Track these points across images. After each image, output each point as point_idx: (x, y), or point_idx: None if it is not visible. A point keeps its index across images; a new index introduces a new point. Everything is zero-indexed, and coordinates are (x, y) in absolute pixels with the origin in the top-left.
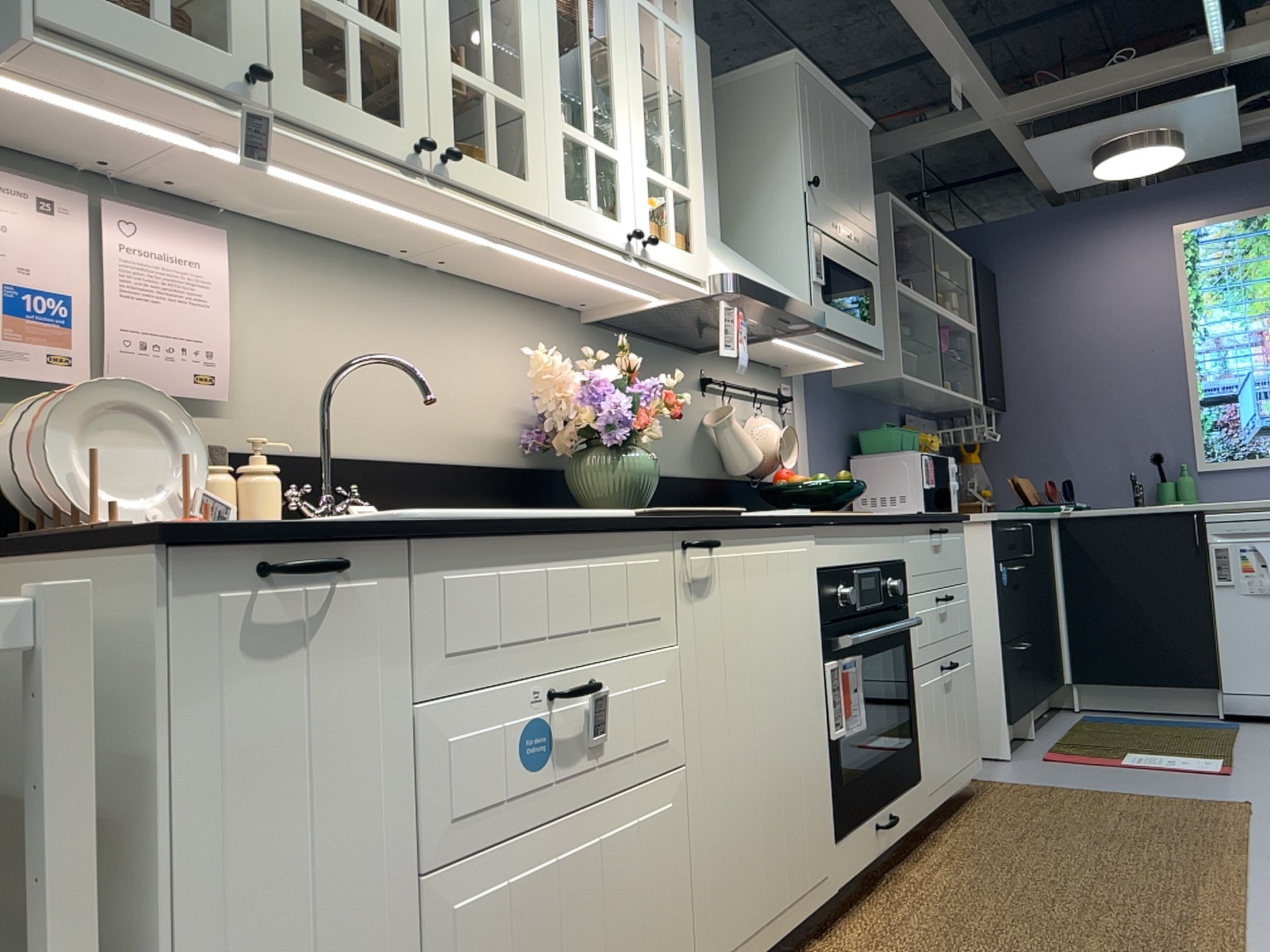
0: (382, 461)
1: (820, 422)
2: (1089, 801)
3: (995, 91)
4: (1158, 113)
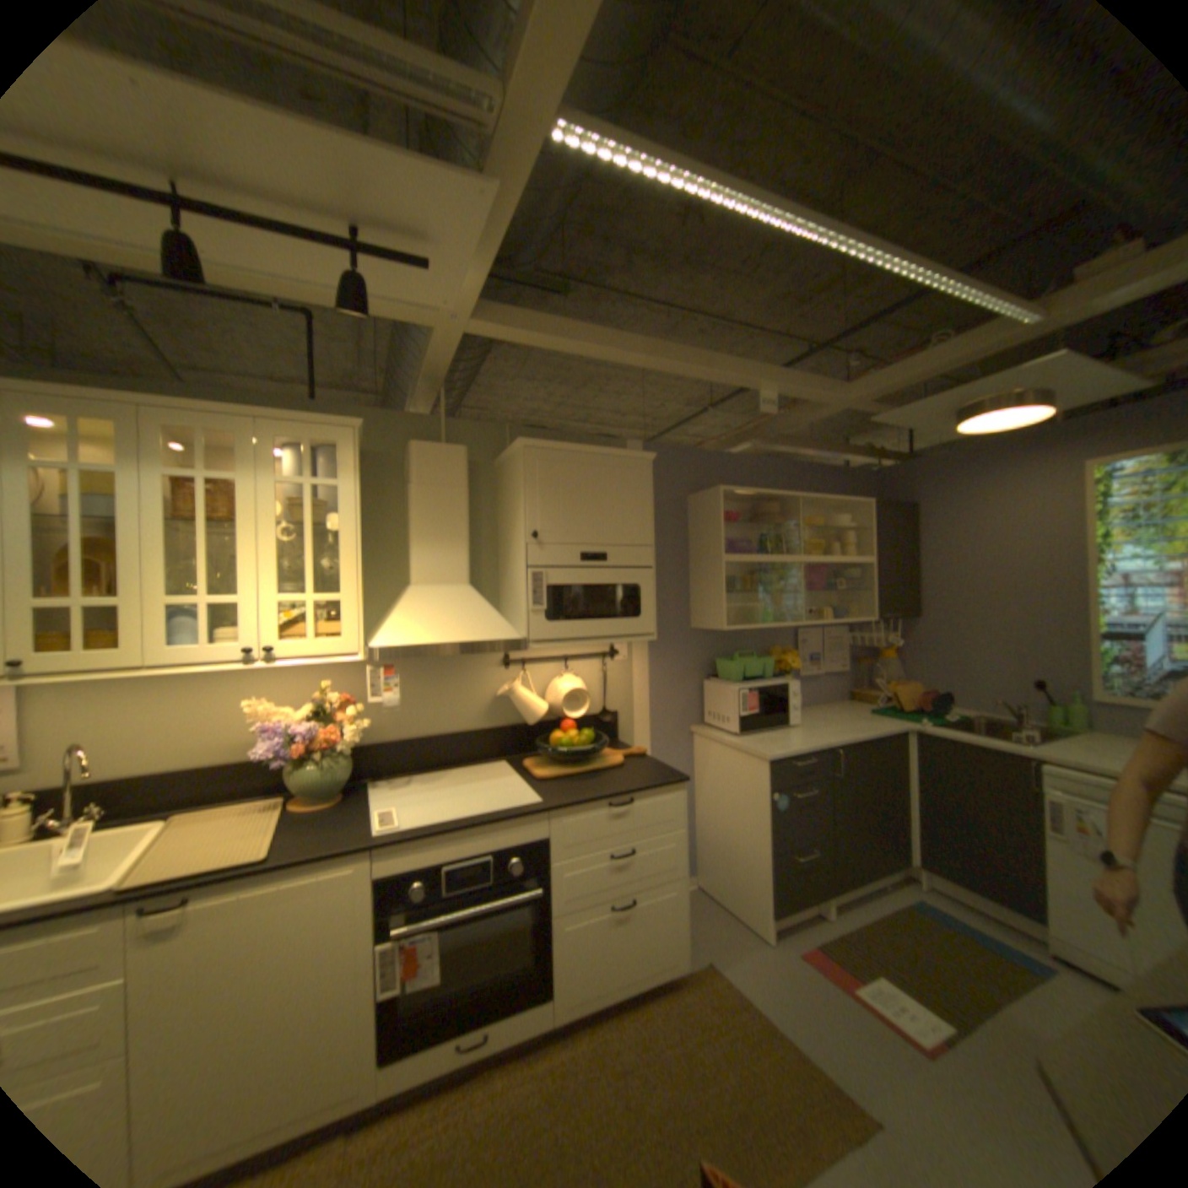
0: (153, 774)
1: (664, 658)
2: (745, 1044)
3: (823, 385)
4: (988, 382)
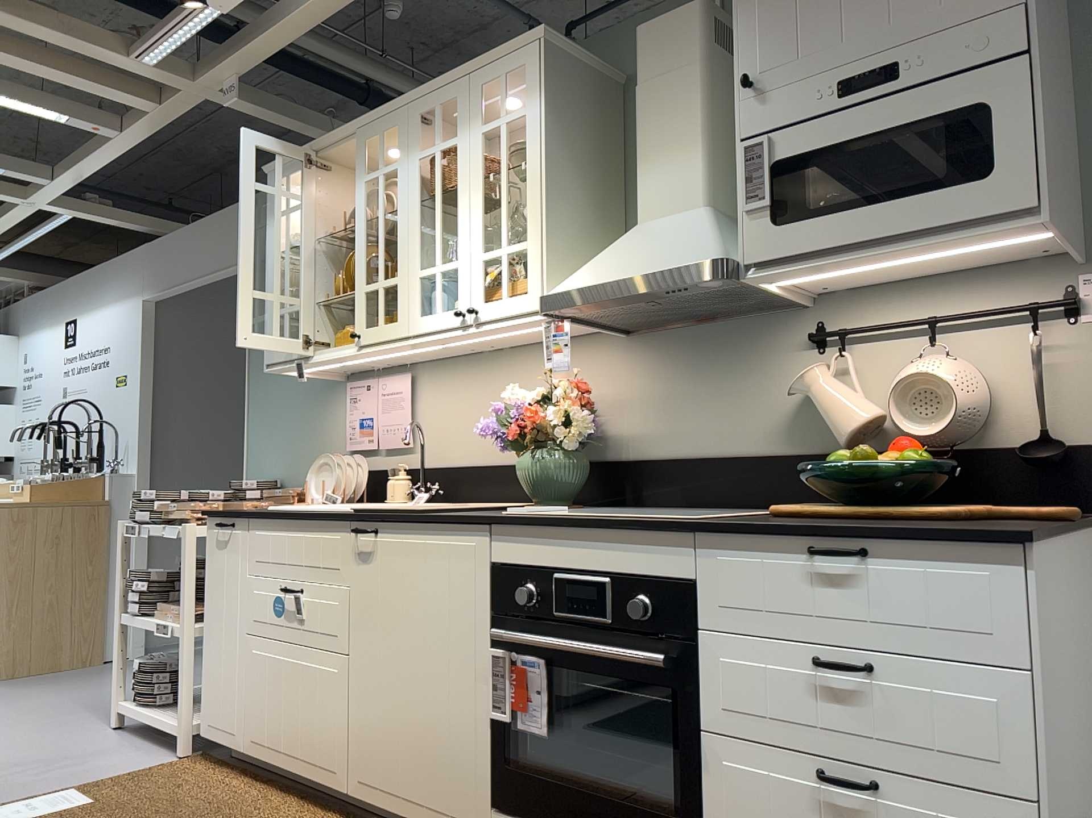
0: (472, 466)
1: None
2: None
3: None
4: None
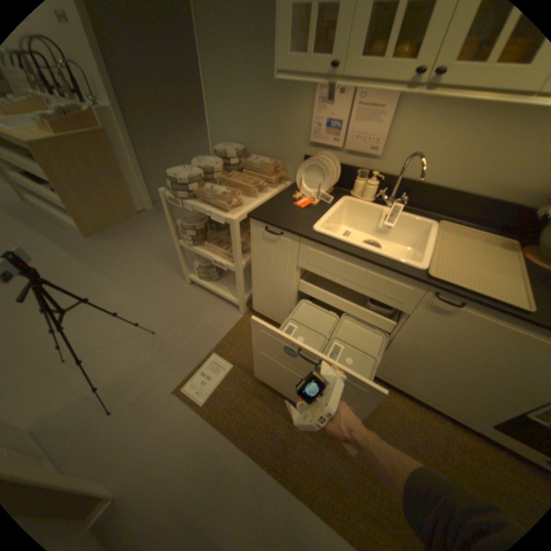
0: (440, 186)
1: None
2: None
3: None
4: None
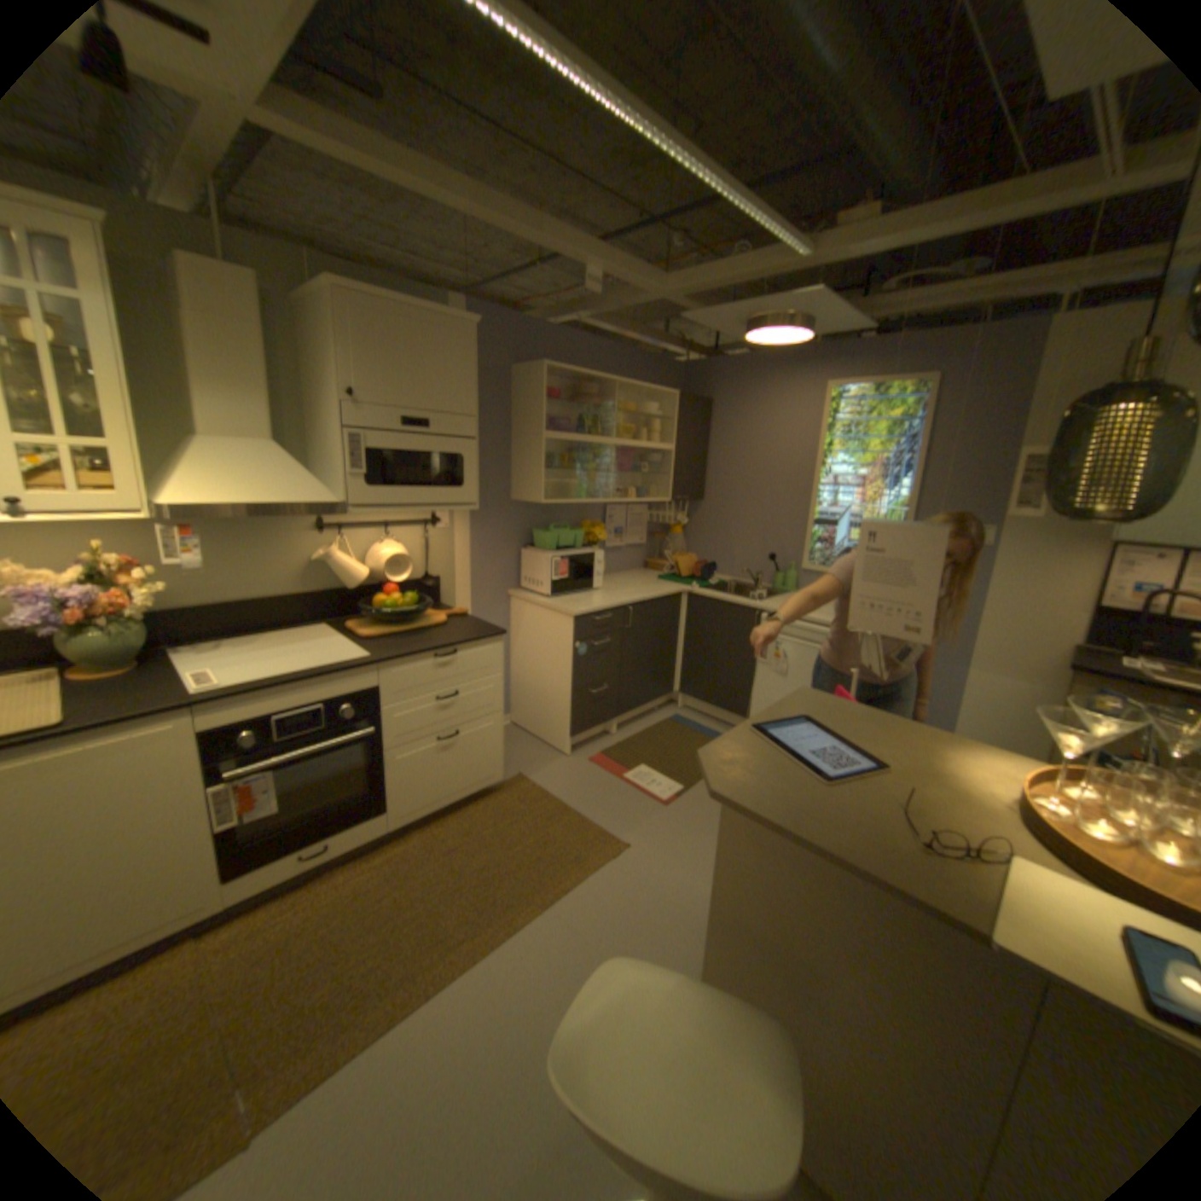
0: None
1: (486, 528)
2: (544, 818)
3: (645, 272)
4: (771, 302)
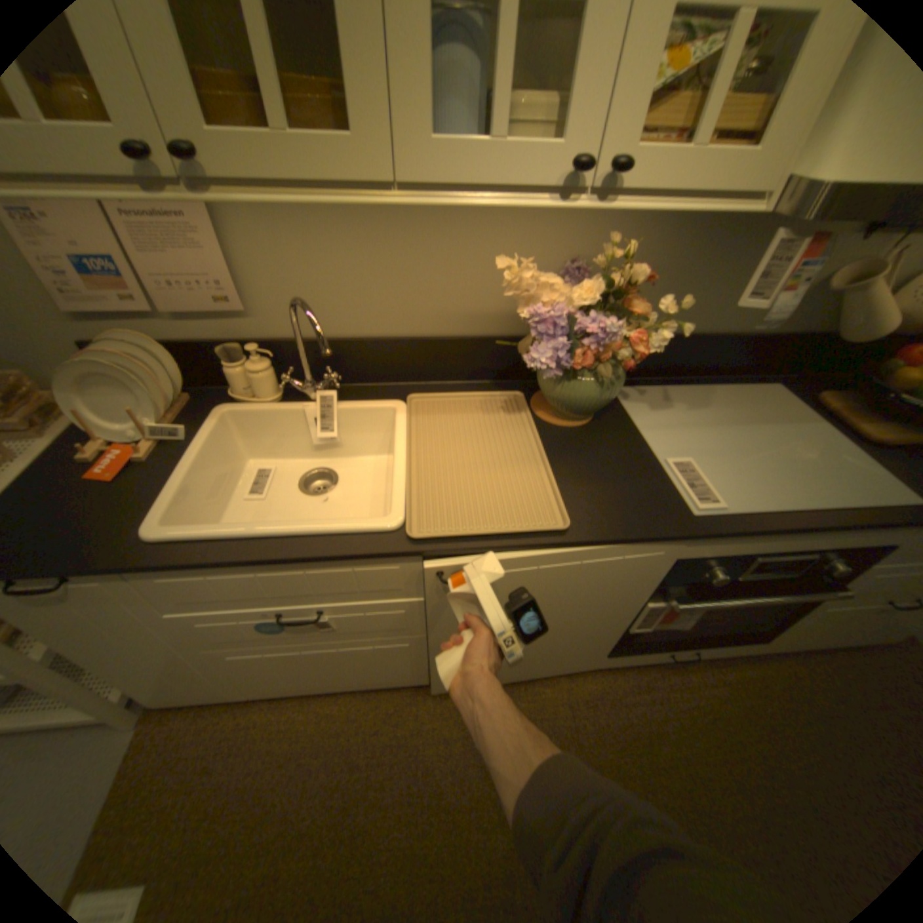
0: (378, 338)
1: None
2: None
3: None
4: None
